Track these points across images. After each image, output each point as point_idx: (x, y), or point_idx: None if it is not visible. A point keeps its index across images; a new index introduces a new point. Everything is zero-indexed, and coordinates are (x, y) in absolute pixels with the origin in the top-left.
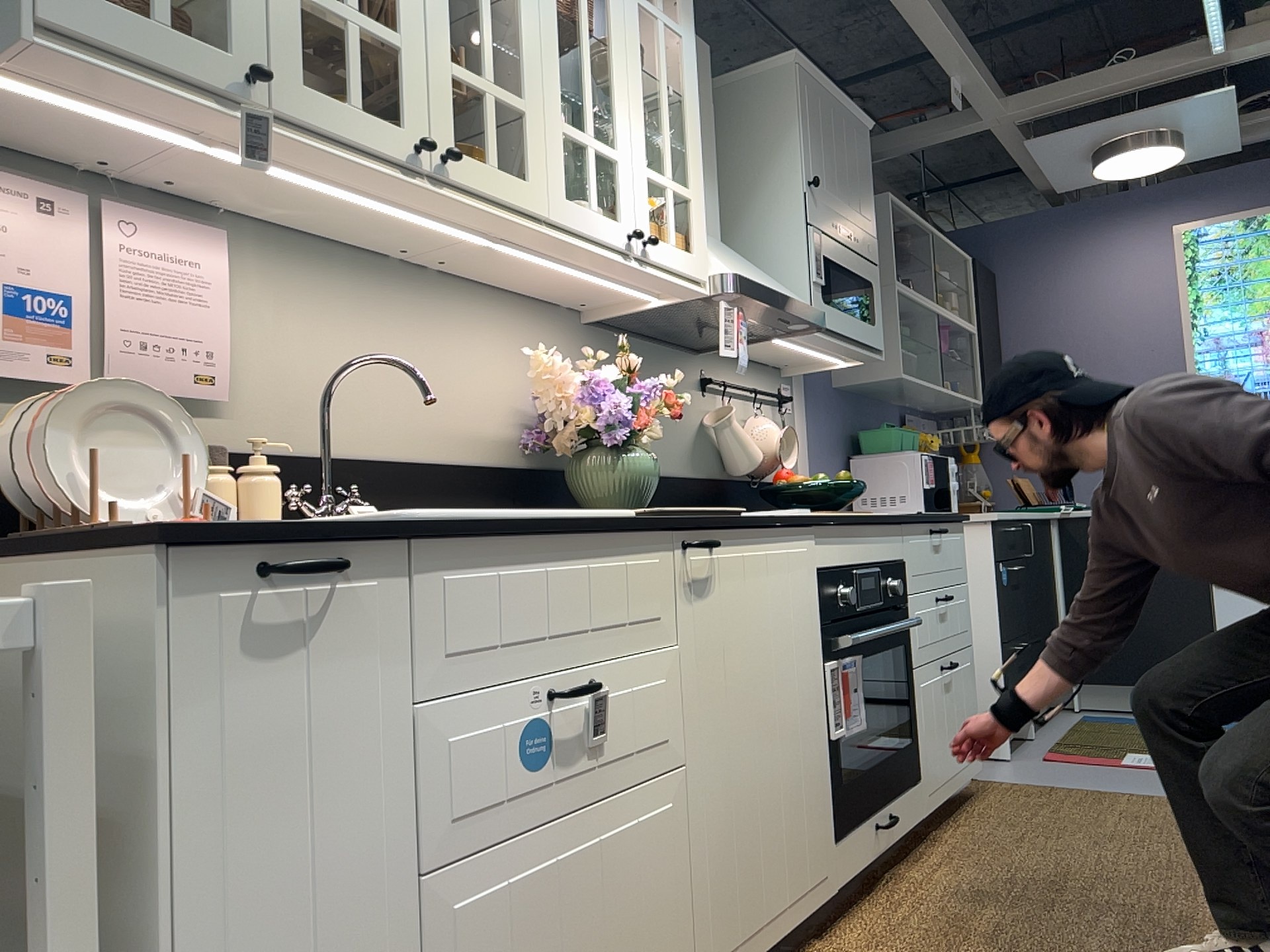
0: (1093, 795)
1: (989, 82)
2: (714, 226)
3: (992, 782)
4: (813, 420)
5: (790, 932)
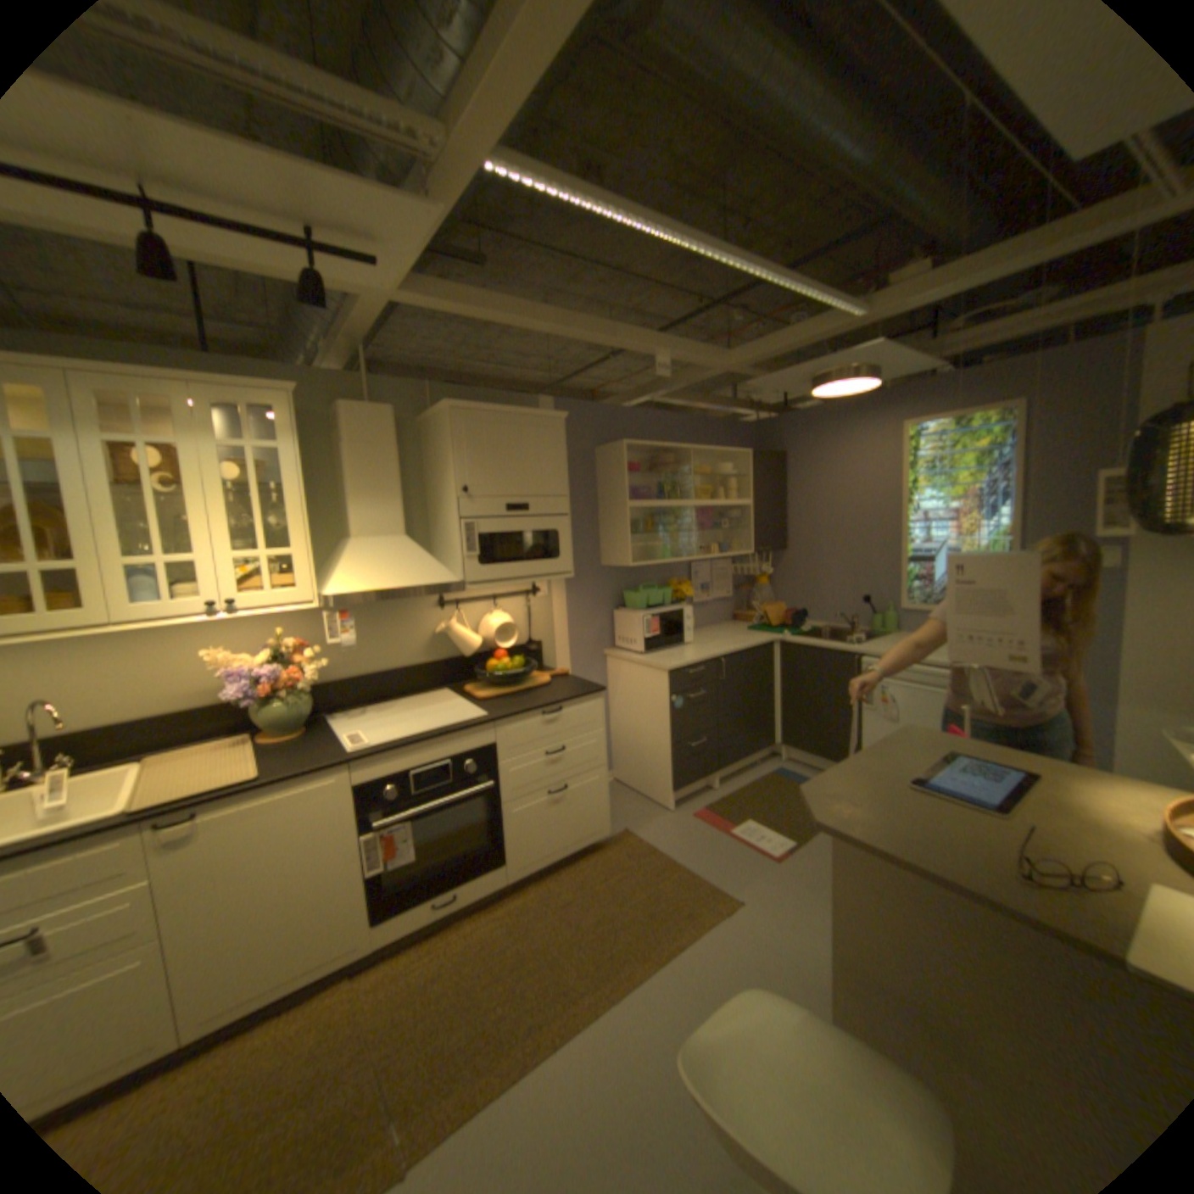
0: (664, 868)
1: (696, 349)
2: (393, 528)
3: (629, 837)
4: (571, 595)
5: (302, 986)
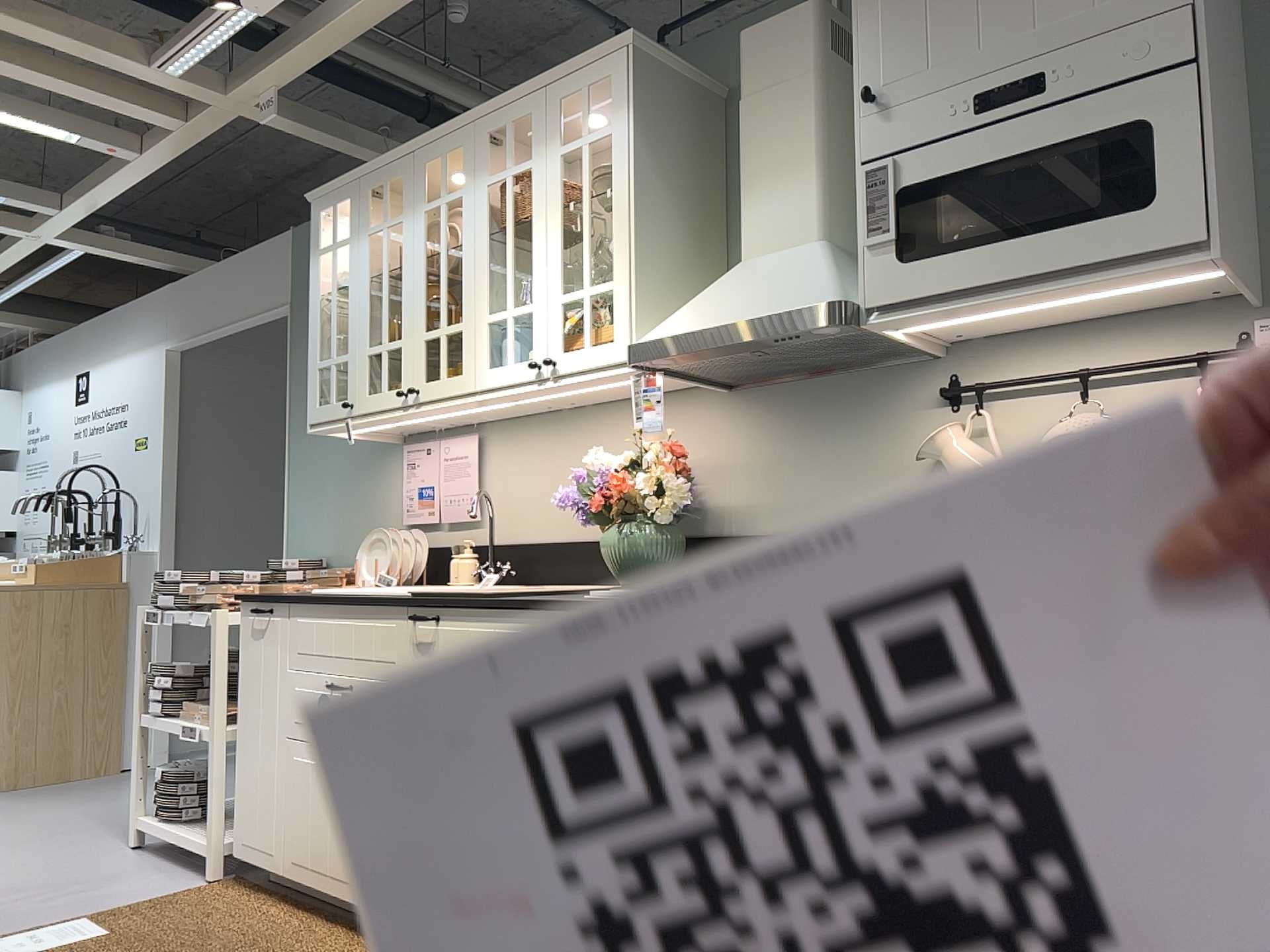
0: None
1: None
2: (796, 231)
3: None
4: None
5: None
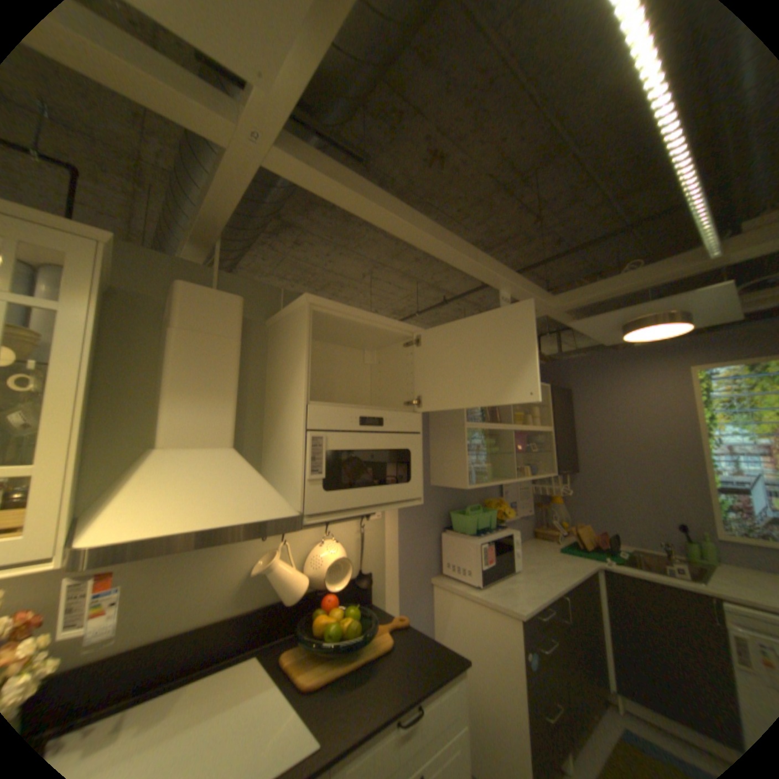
0: None
1: (532, 288)
2: (215, 438)
3: None
4: (402, 516)
5: None
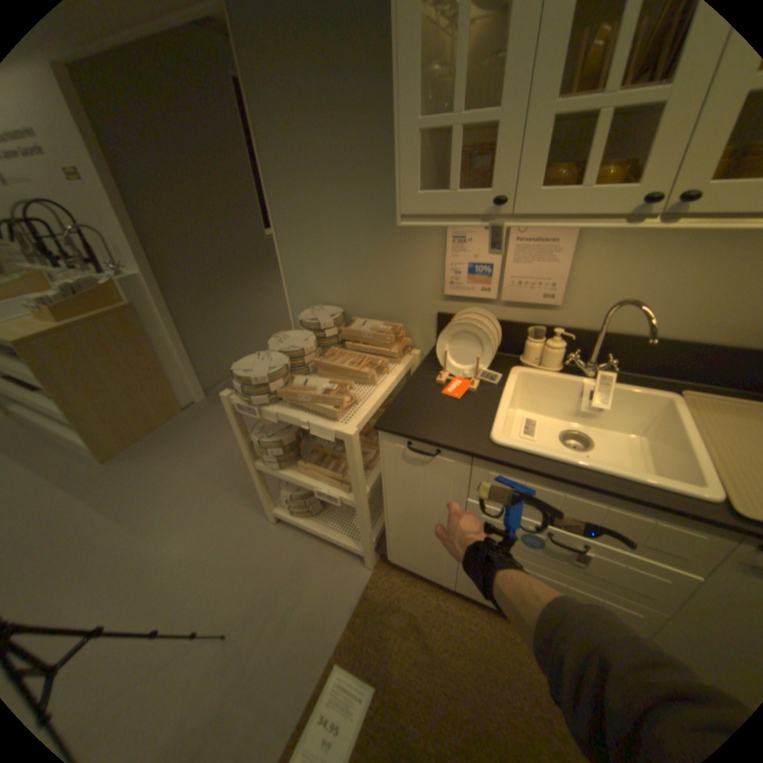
0: None
1: None
2: None
3: None
4: None
5: None
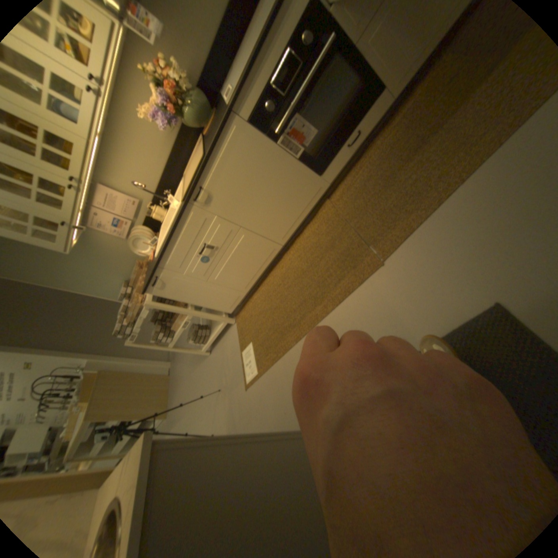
0: None
1: None
2: None
3: None
4: None
5: (310, 211)
